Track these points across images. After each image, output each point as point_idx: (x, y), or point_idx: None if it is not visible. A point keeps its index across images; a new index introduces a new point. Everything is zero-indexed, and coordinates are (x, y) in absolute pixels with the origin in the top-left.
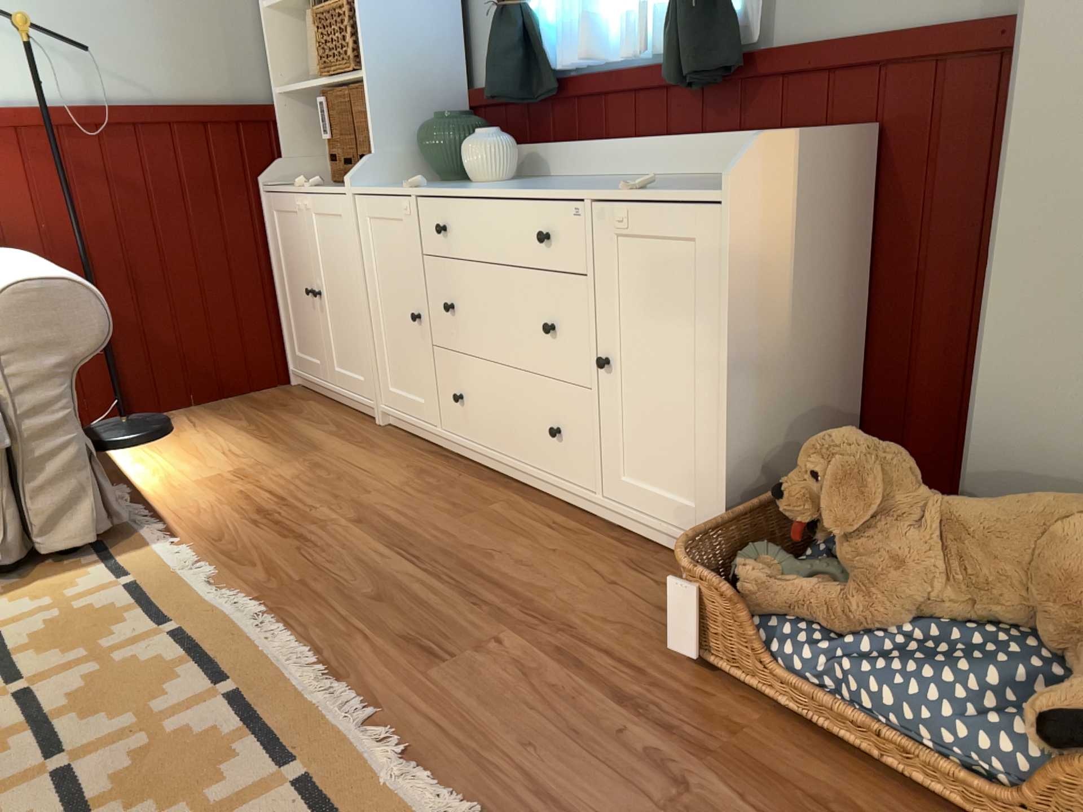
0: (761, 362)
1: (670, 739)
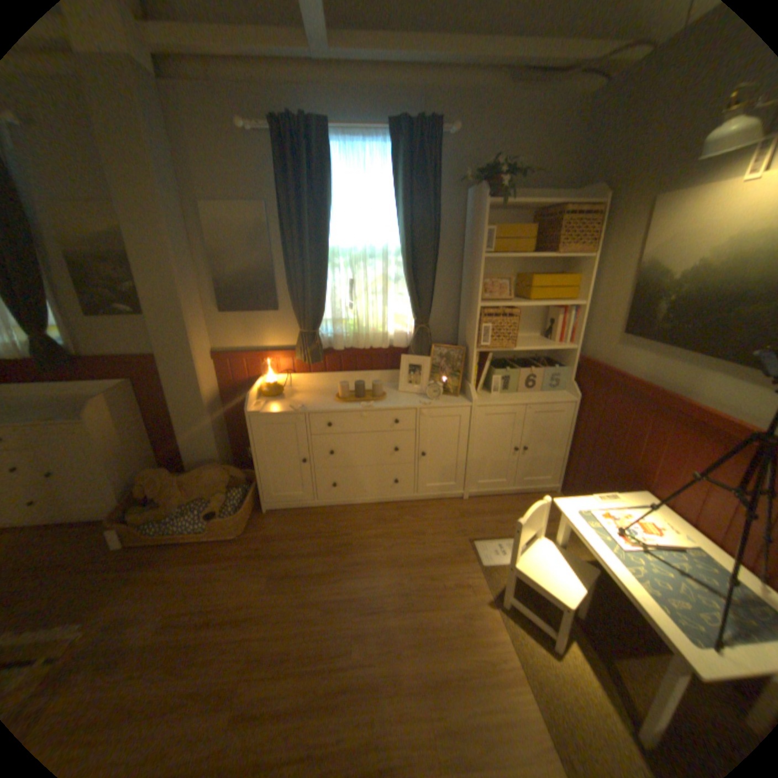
0: (114, 459)
1: (119, 573)
